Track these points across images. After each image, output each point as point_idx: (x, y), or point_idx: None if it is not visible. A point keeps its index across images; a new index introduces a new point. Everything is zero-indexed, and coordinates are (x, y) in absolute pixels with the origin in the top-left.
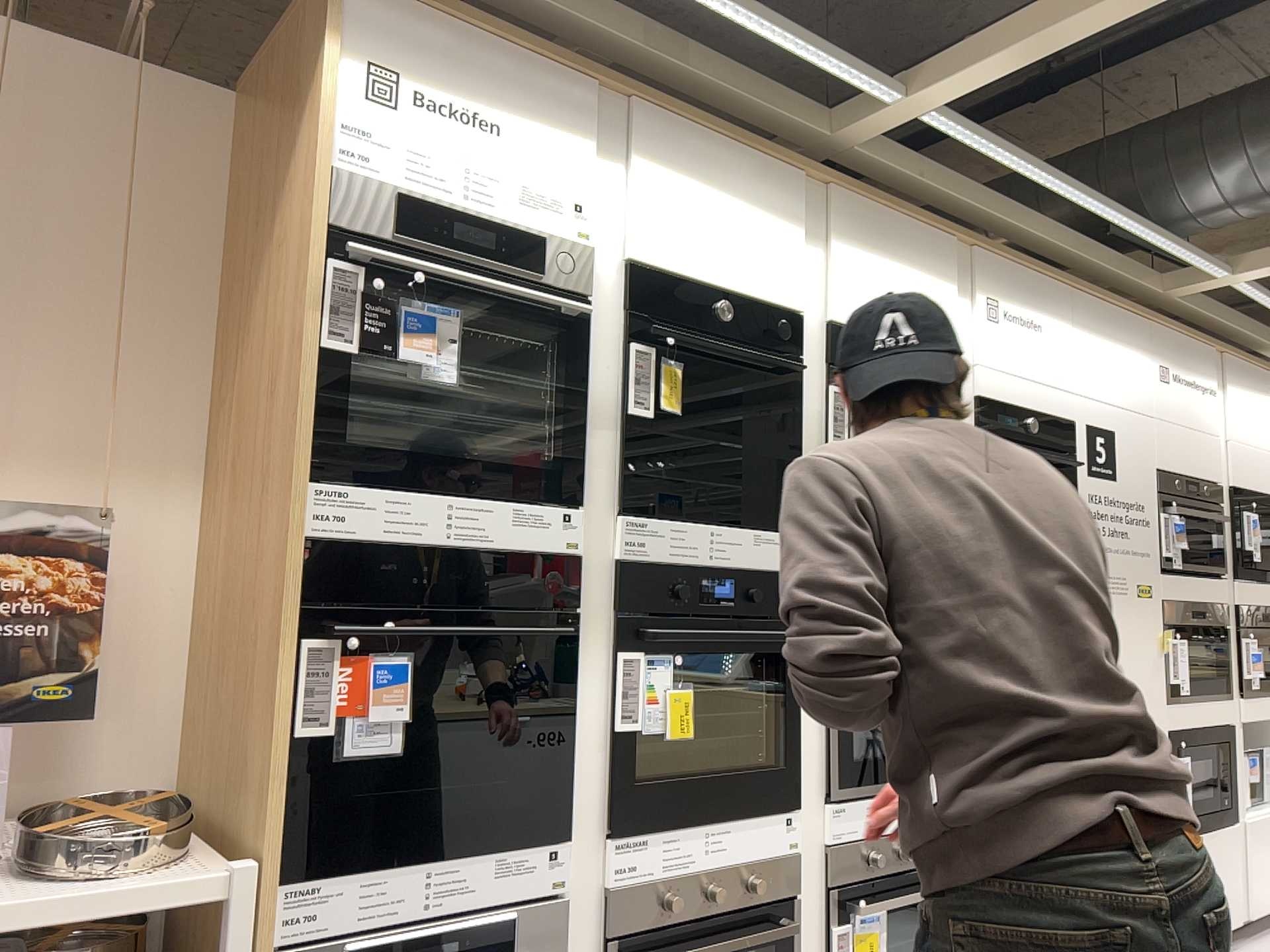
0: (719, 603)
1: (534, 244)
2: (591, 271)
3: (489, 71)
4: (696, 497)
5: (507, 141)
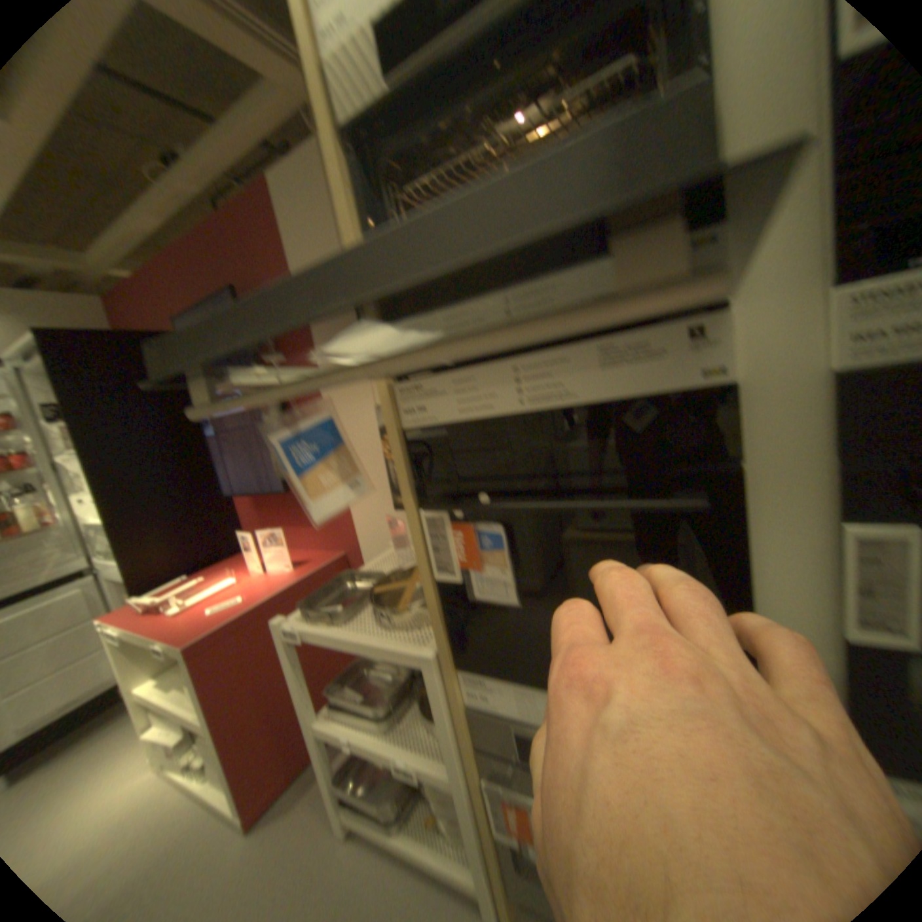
0: None
1: None
2: None
3: None
4: None
5: None
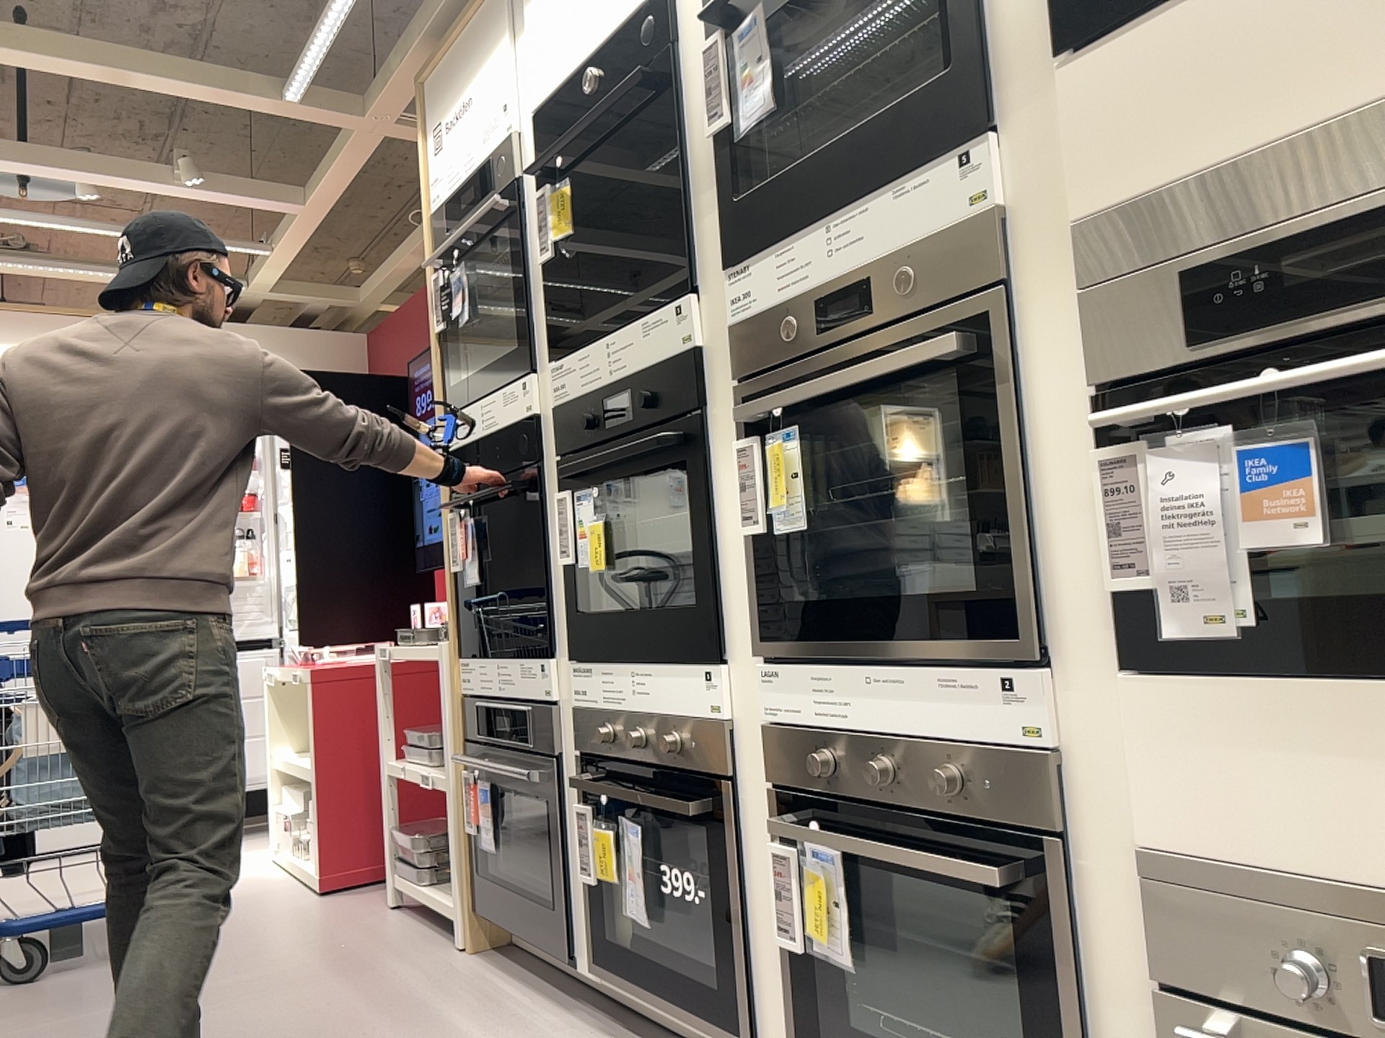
0: (621, 425)
1: (483, 166)
2: (508, 151)
3: (458, 54)
4: (608, 308)
5: (469, 98)
